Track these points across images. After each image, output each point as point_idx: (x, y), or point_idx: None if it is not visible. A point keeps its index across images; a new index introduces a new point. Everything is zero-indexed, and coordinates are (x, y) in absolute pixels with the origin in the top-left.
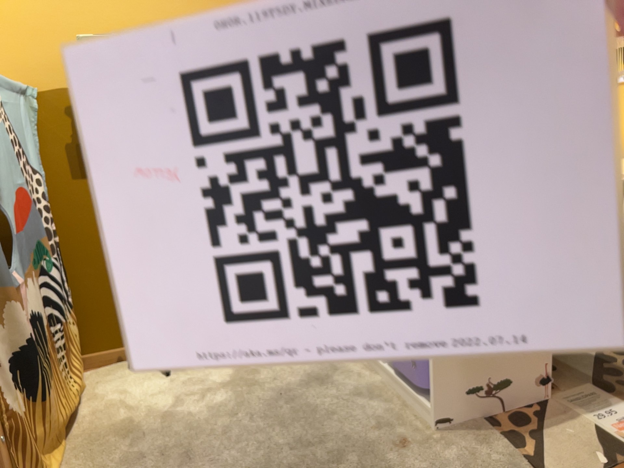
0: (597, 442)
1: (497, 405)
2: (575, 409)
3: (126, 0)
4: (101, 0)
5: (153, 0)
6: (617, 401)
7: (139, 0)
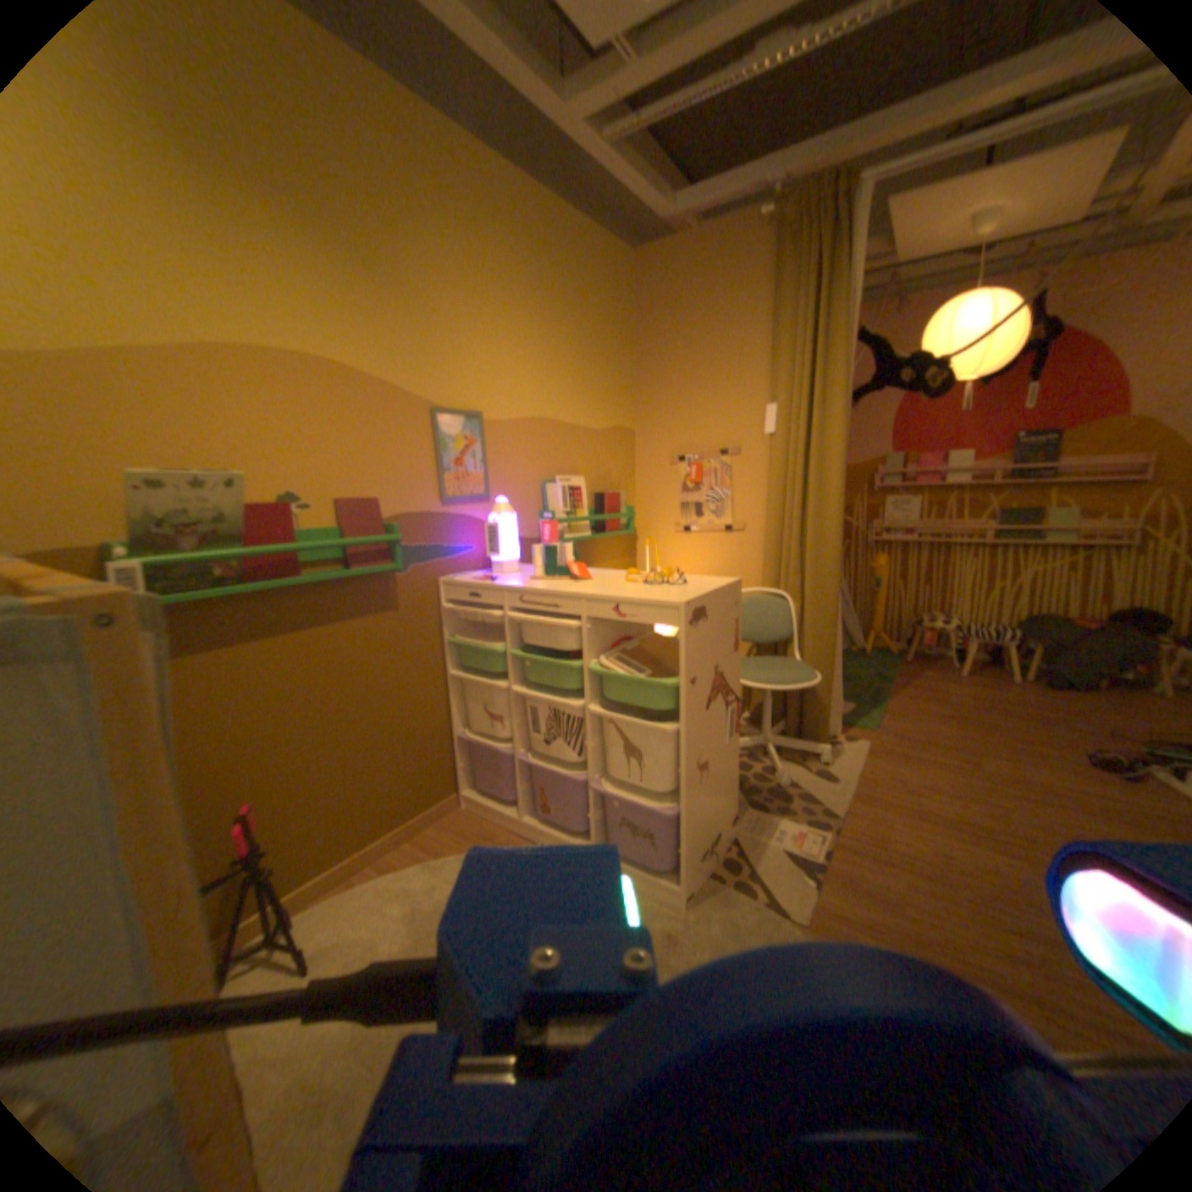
0: (792, 862)
1: (716, 856)
2: (757, 835)
3: (190, 410)
4: (144, 405)
5: (237, 414)
6: (775, 816)
7: (214, 412)
